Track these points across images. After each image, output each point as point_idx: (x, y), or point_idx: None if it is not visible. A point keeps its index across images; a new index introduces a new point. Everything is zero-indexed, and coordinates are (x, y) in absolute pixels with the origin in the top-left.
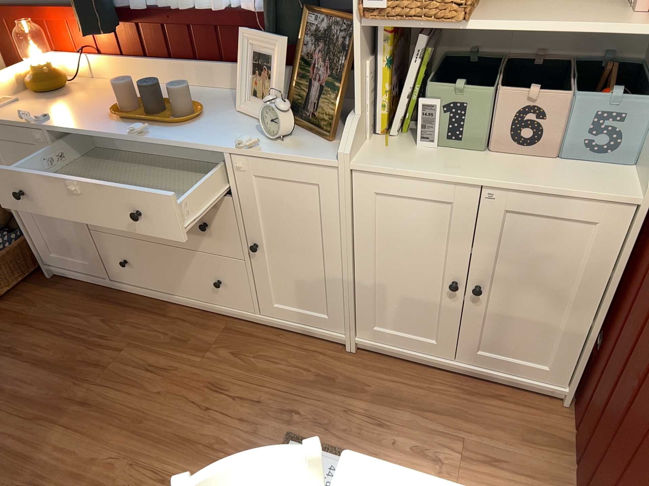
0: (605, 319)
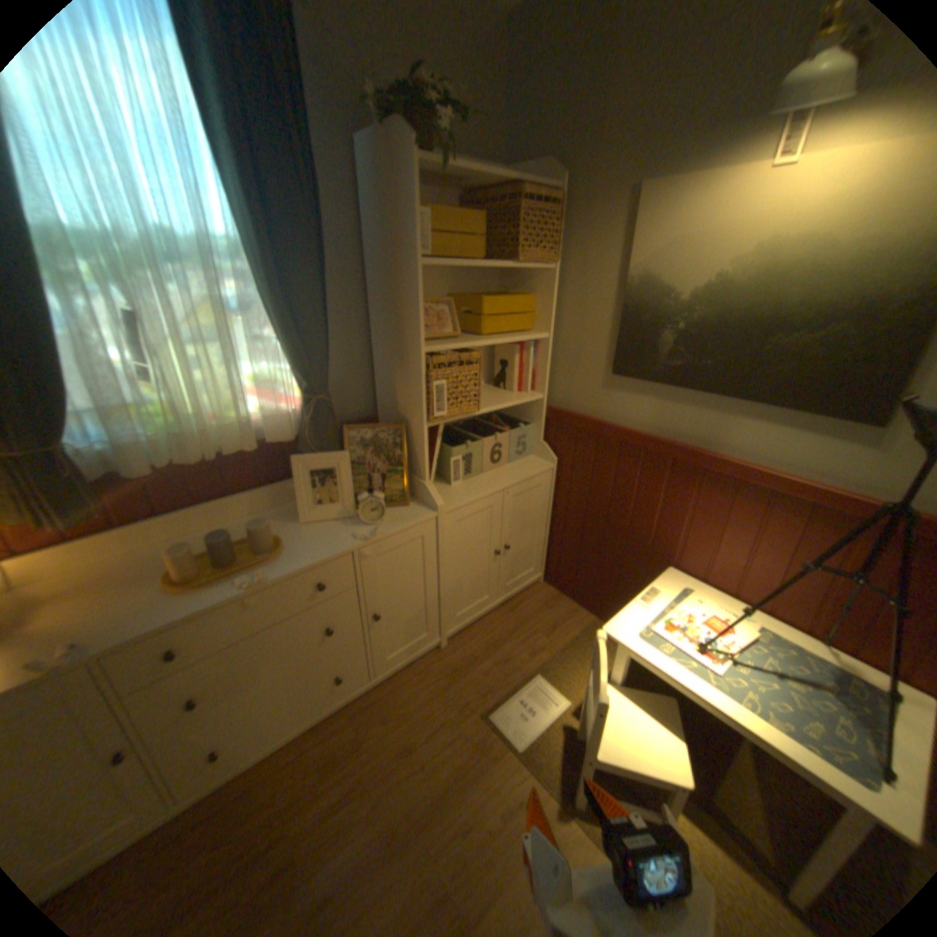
0: (552, 526)
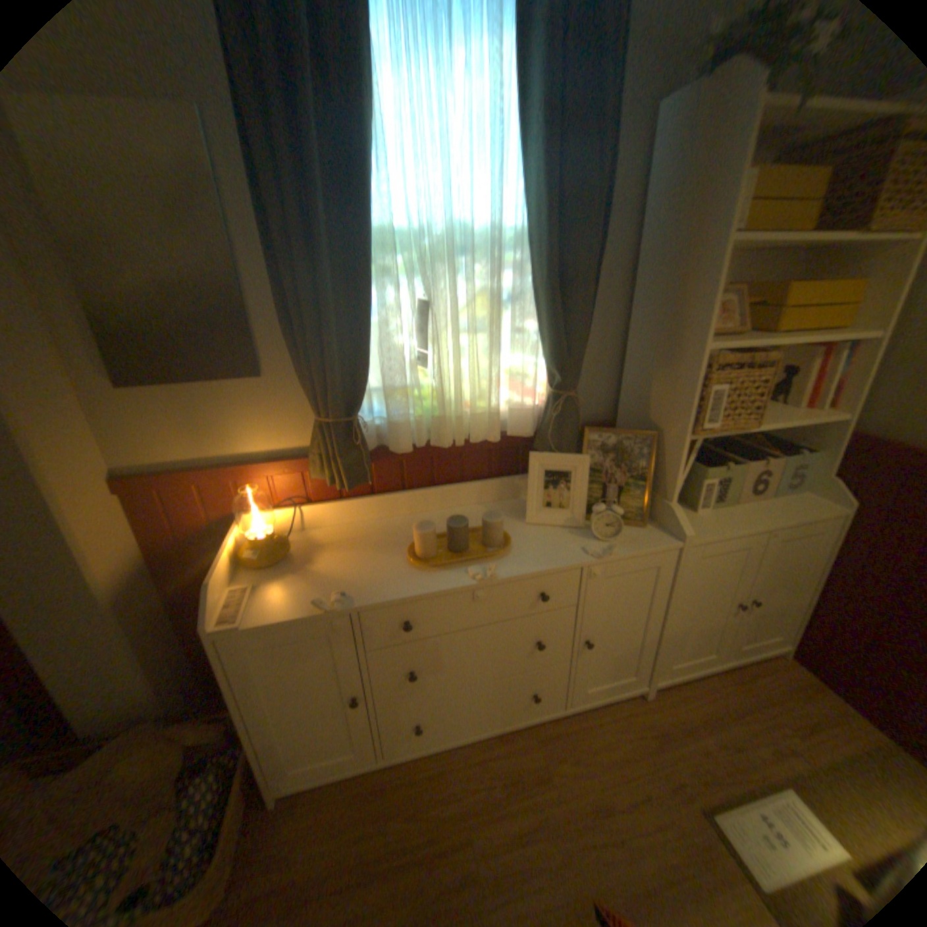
0: (826, 591)
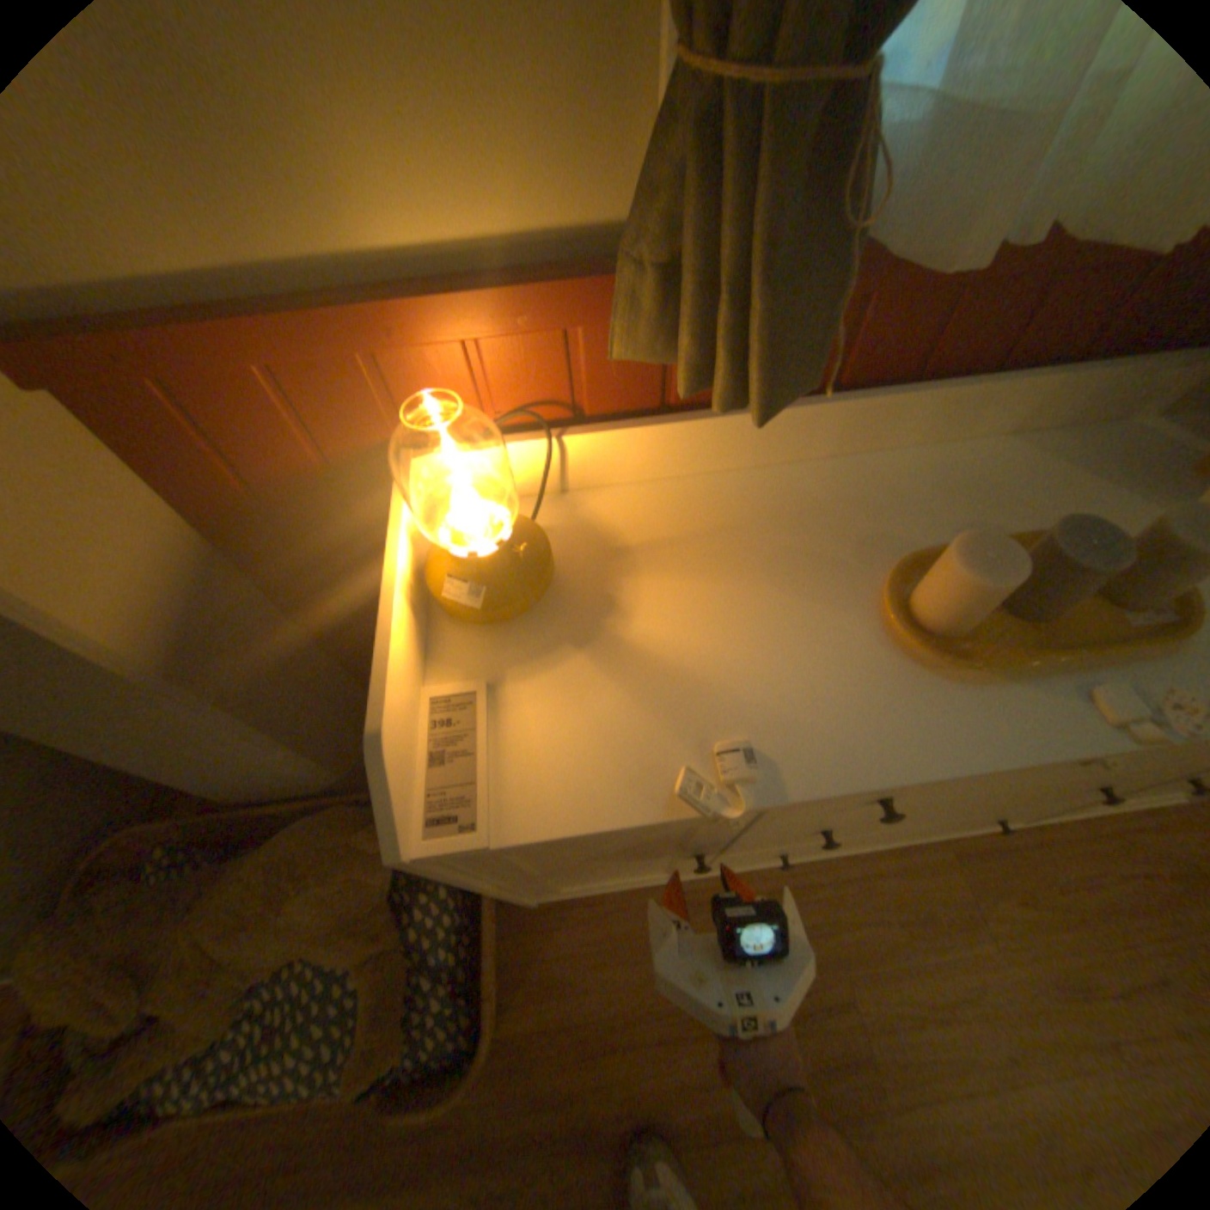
0: None
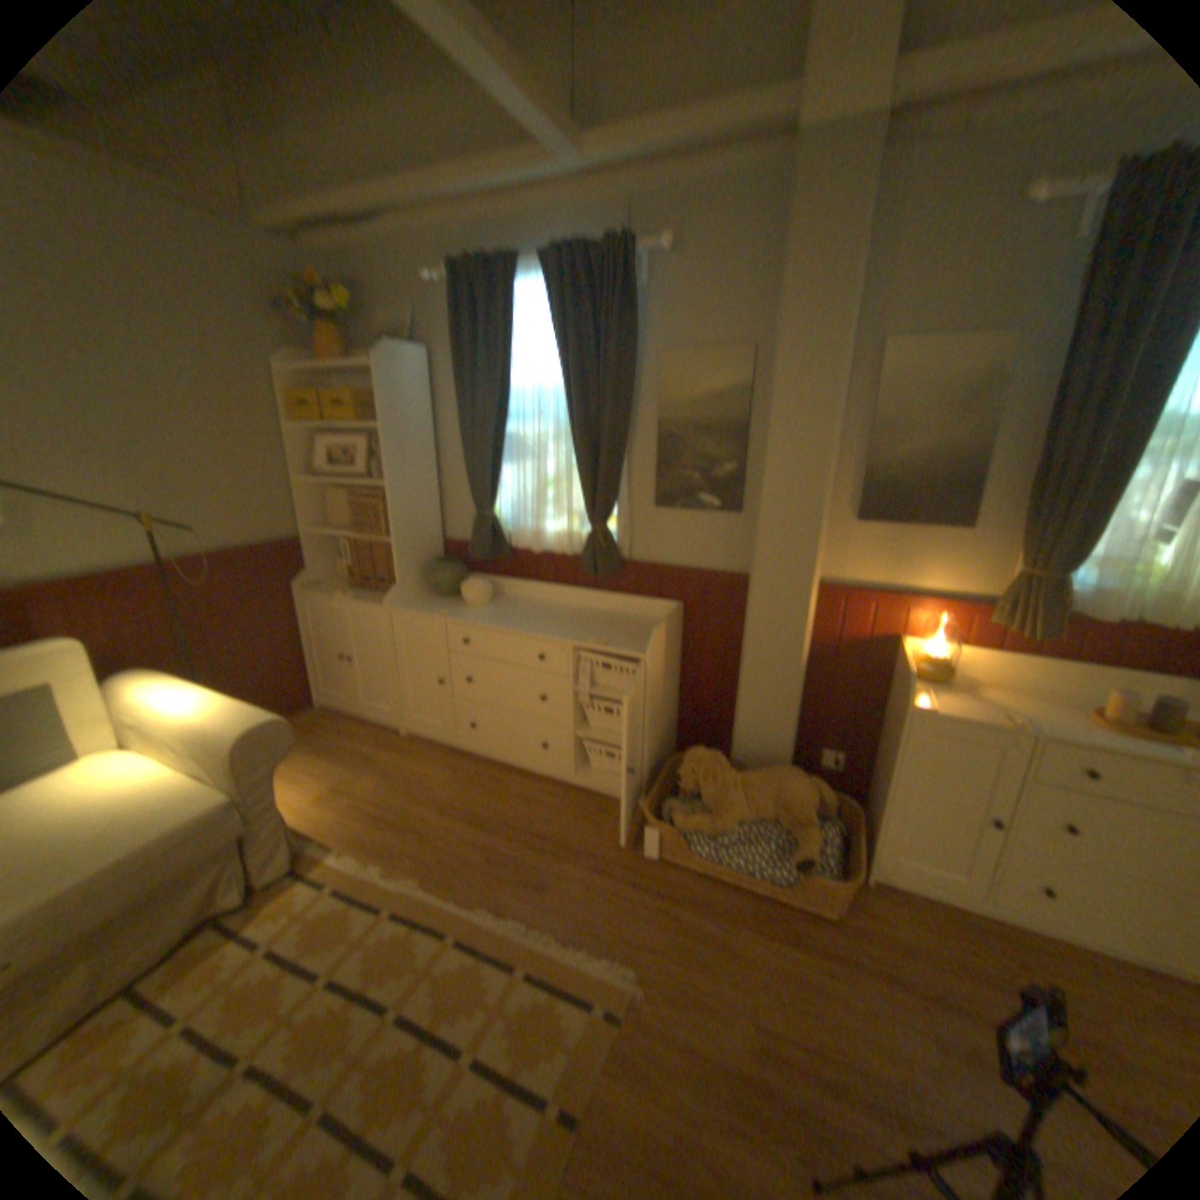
0: None
